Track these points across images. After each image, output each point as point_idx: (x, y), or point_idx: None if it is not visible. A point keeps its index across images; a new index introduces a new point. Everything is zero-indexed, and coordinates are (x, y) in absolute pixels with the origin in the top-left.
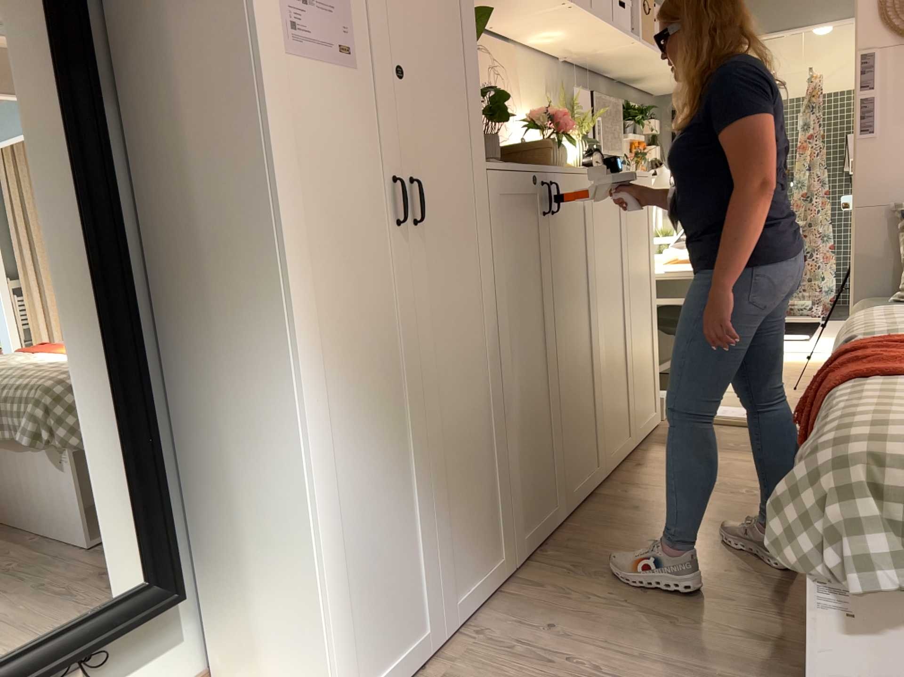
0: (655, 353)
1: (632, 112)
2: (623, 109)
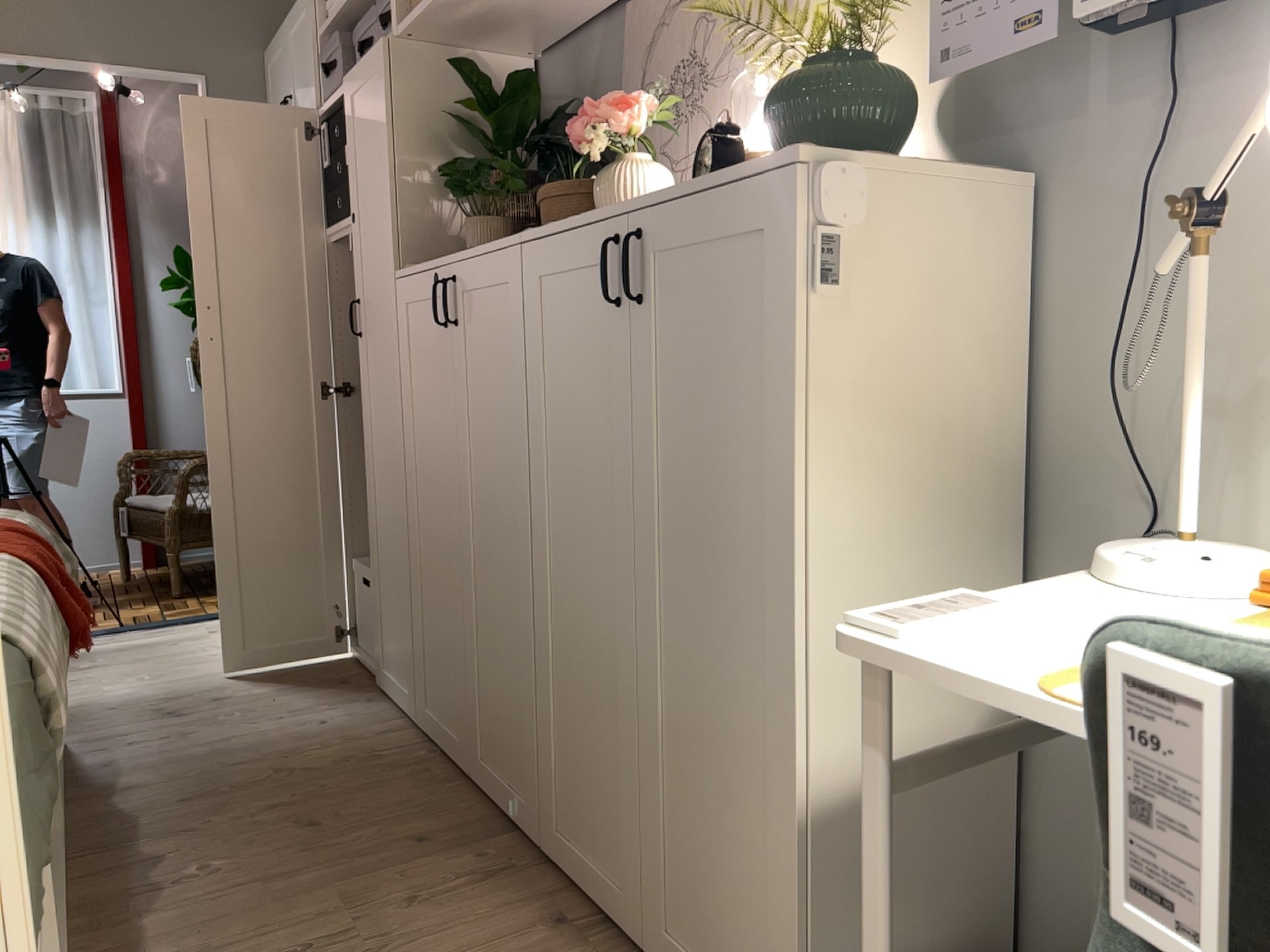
0: (799, 872)
1: None
2: None
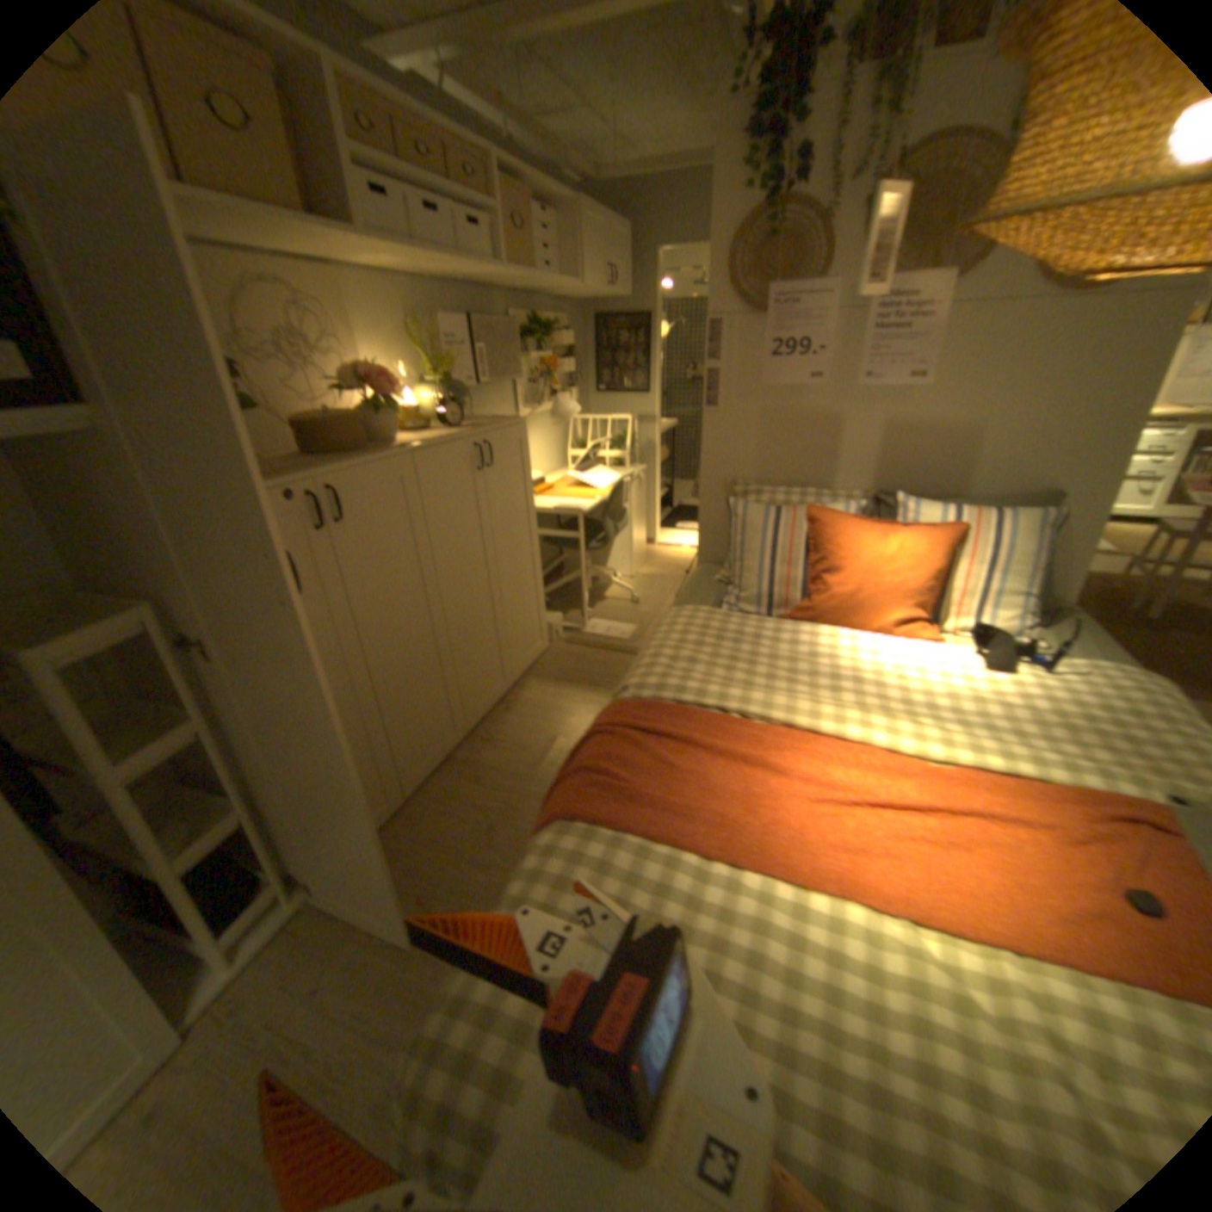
0: (543, 591)
1: (540, 329)
2: (531, 326)
